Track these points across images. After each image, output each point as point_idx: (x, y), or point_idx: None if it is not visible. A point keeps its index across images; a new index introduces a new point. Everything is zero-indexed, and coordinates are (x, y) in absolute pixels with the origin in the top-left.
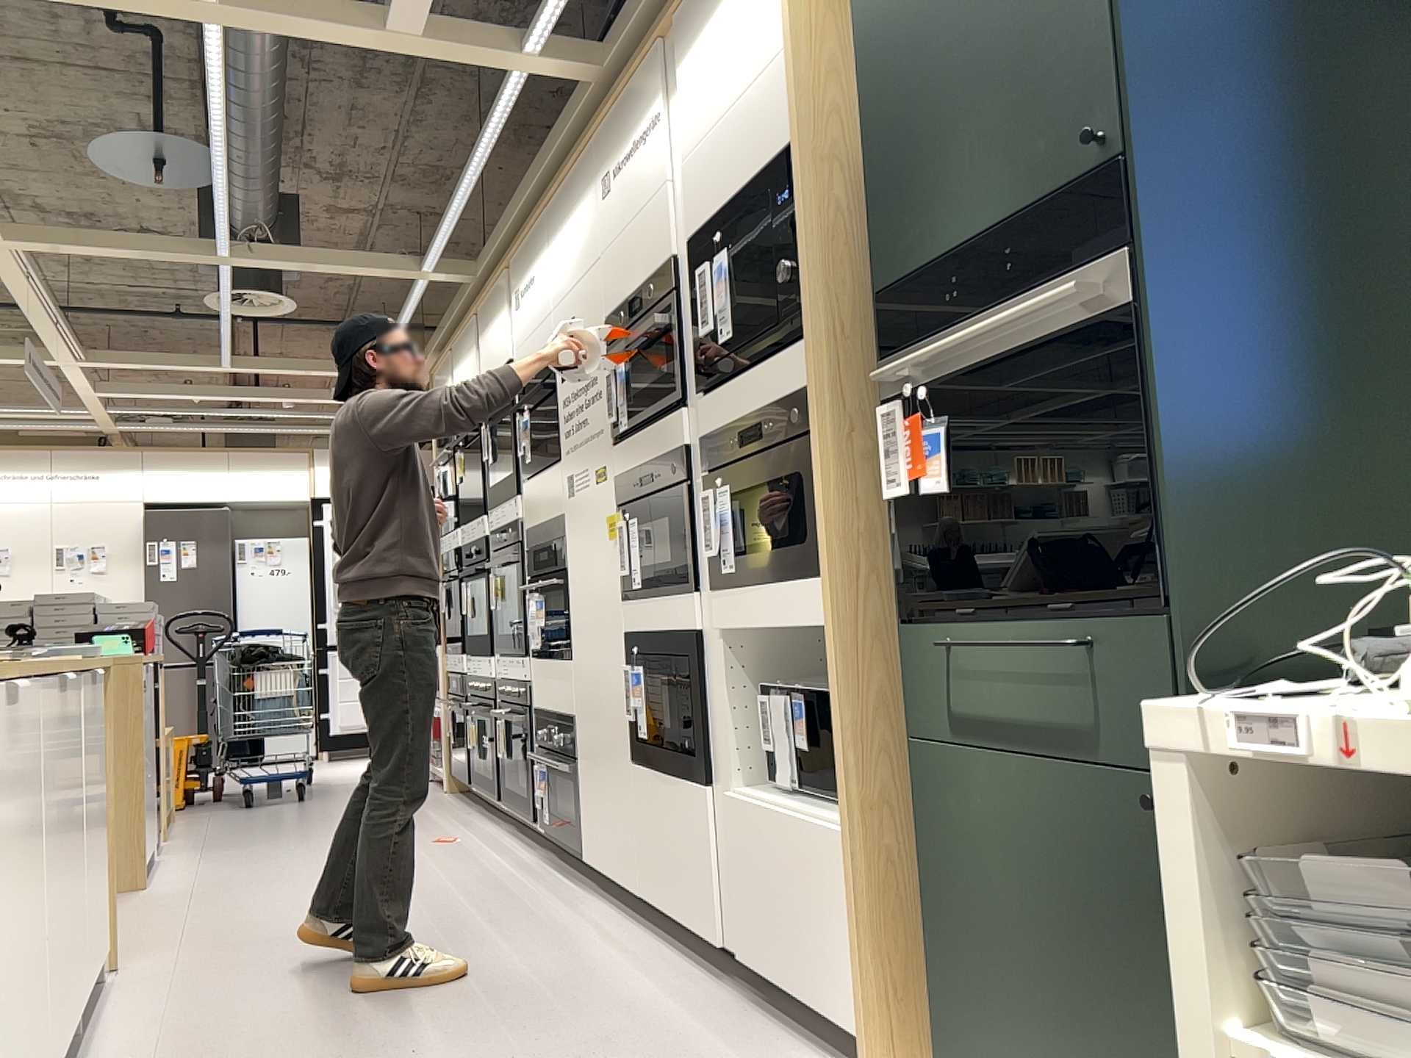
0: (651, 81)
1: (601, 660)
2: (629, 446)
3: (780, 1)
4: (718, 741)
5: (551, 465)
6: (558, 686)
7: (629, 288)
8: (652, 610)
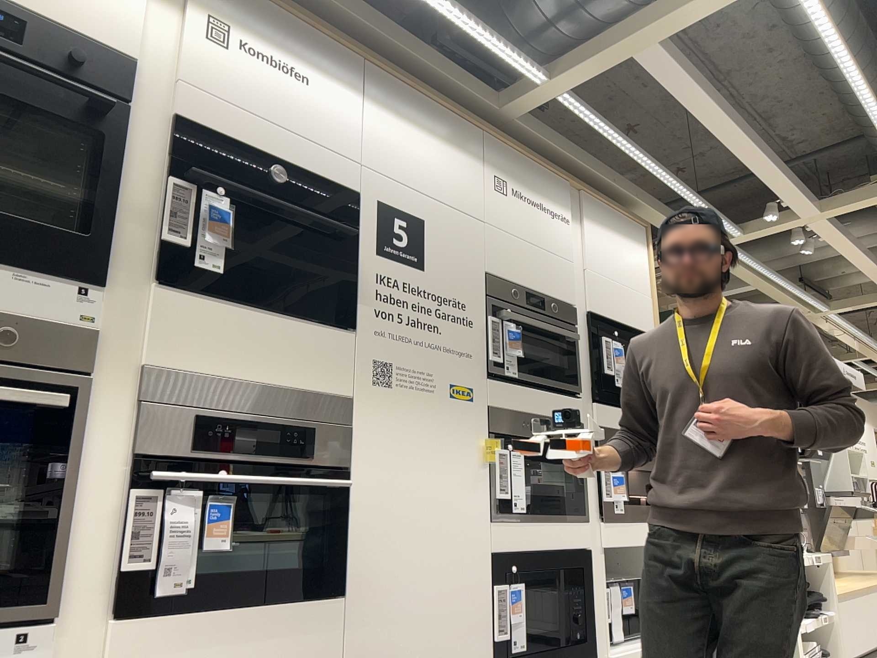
0: (560, 192)
1: (440, 586)
2: (516, 391)
3: (645, 275)
4: (598, 624)
5: (312, 320)
6: (280, 646)
7: (525, 280)
8: (539, 531)
